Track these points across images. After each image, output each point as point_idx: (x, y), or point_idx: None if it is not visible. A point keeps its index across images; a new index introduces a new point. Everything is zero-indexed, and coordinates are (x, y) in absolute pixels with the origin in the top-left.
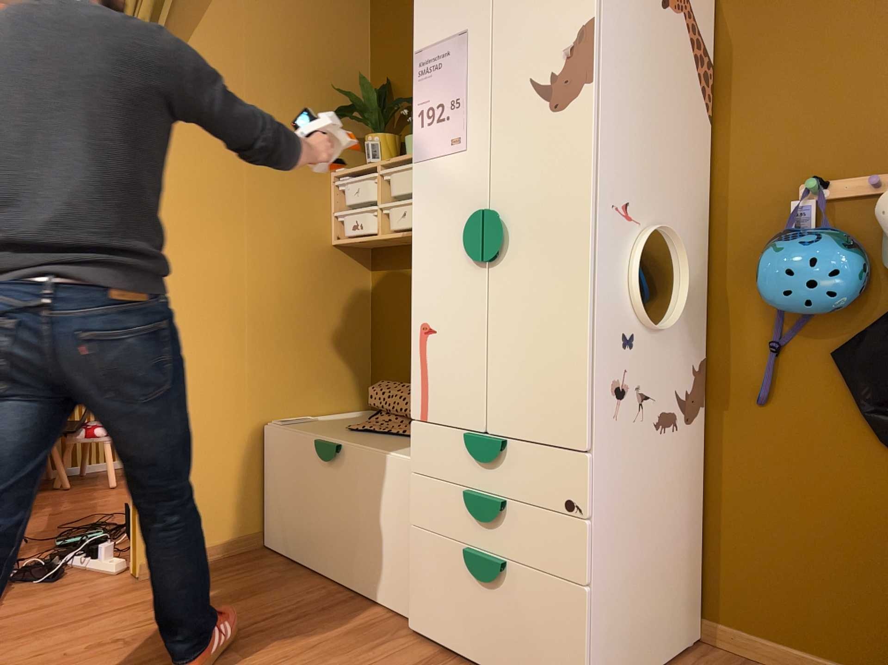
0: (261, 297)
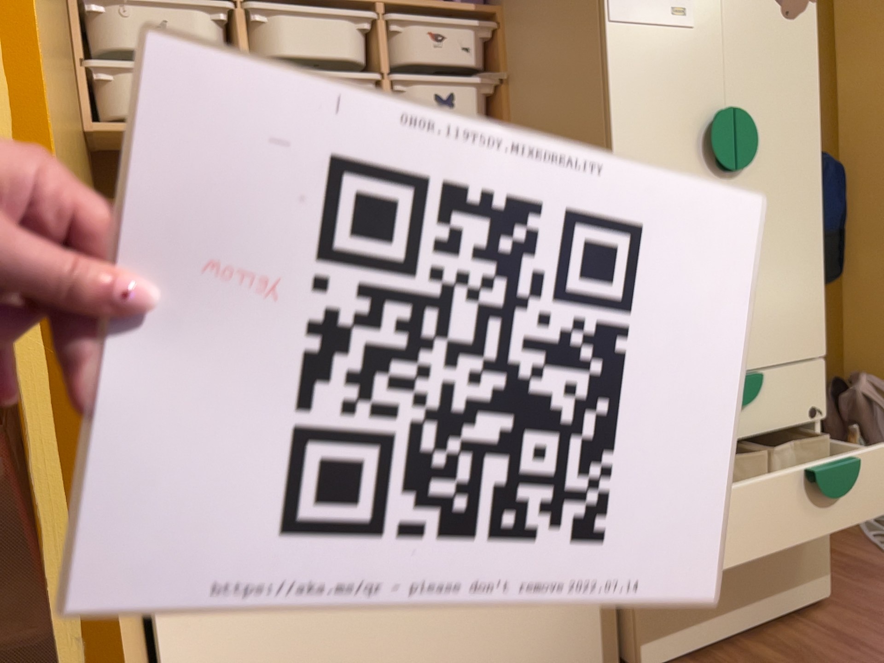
0: None
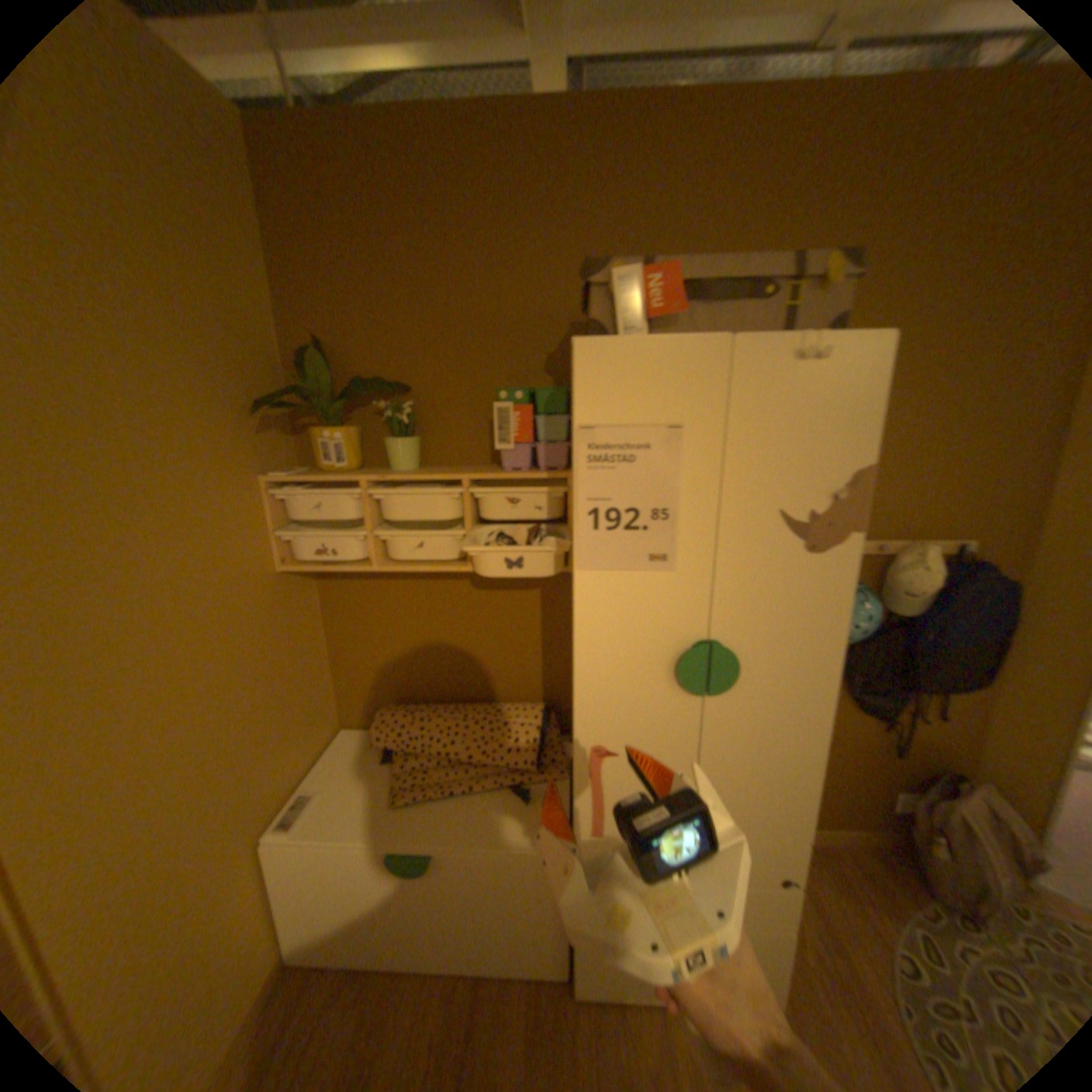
0: (216, 695)
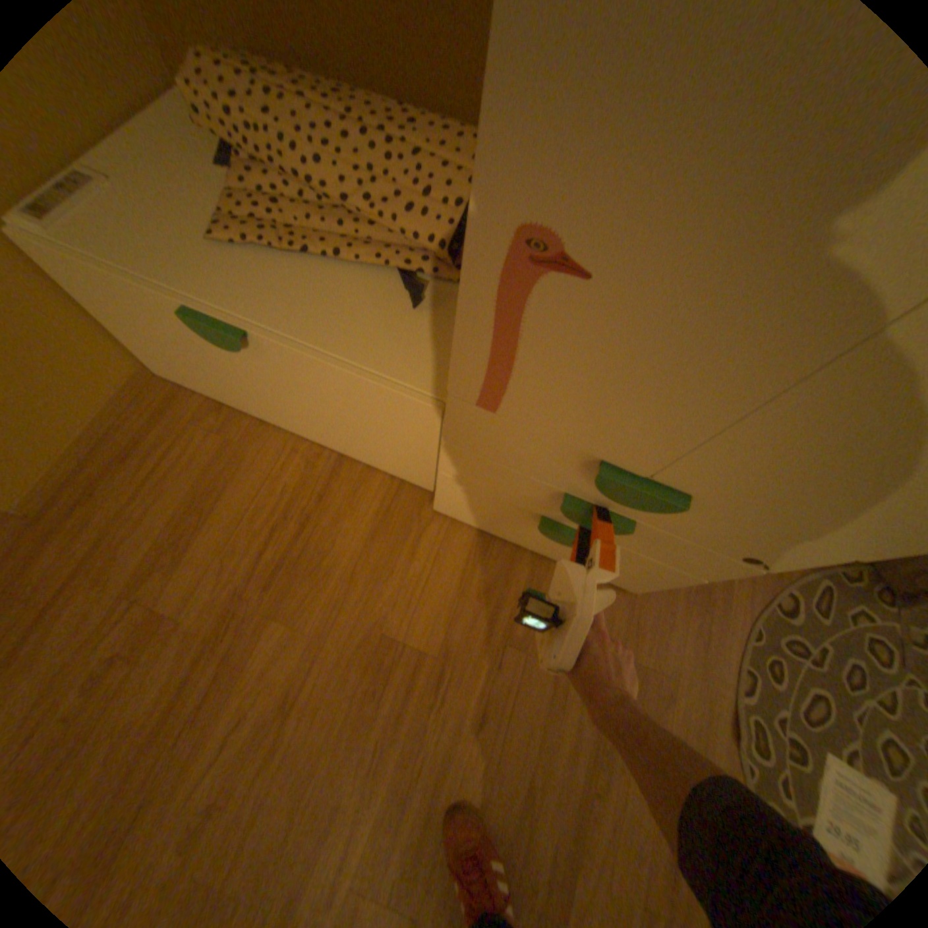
0: None
